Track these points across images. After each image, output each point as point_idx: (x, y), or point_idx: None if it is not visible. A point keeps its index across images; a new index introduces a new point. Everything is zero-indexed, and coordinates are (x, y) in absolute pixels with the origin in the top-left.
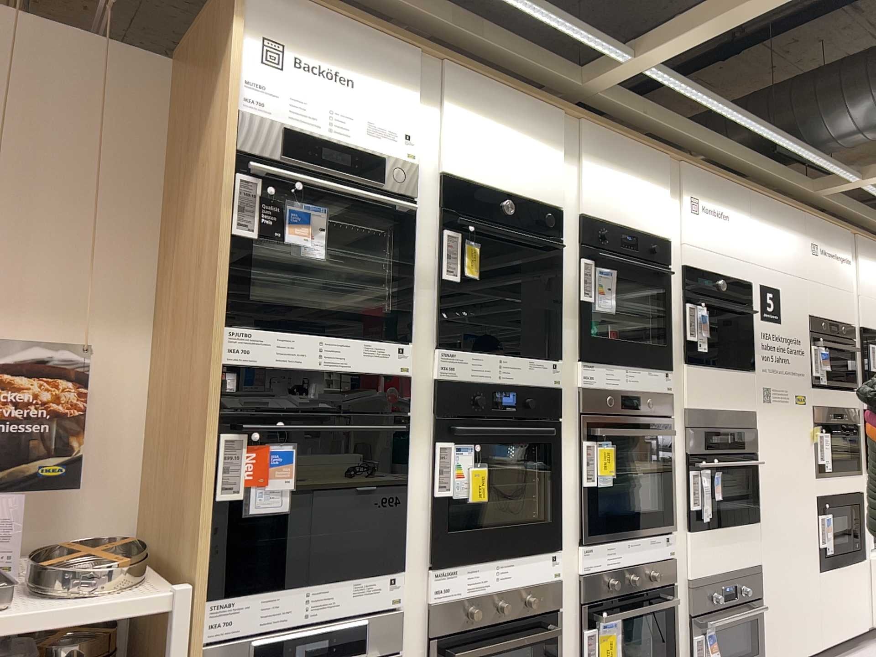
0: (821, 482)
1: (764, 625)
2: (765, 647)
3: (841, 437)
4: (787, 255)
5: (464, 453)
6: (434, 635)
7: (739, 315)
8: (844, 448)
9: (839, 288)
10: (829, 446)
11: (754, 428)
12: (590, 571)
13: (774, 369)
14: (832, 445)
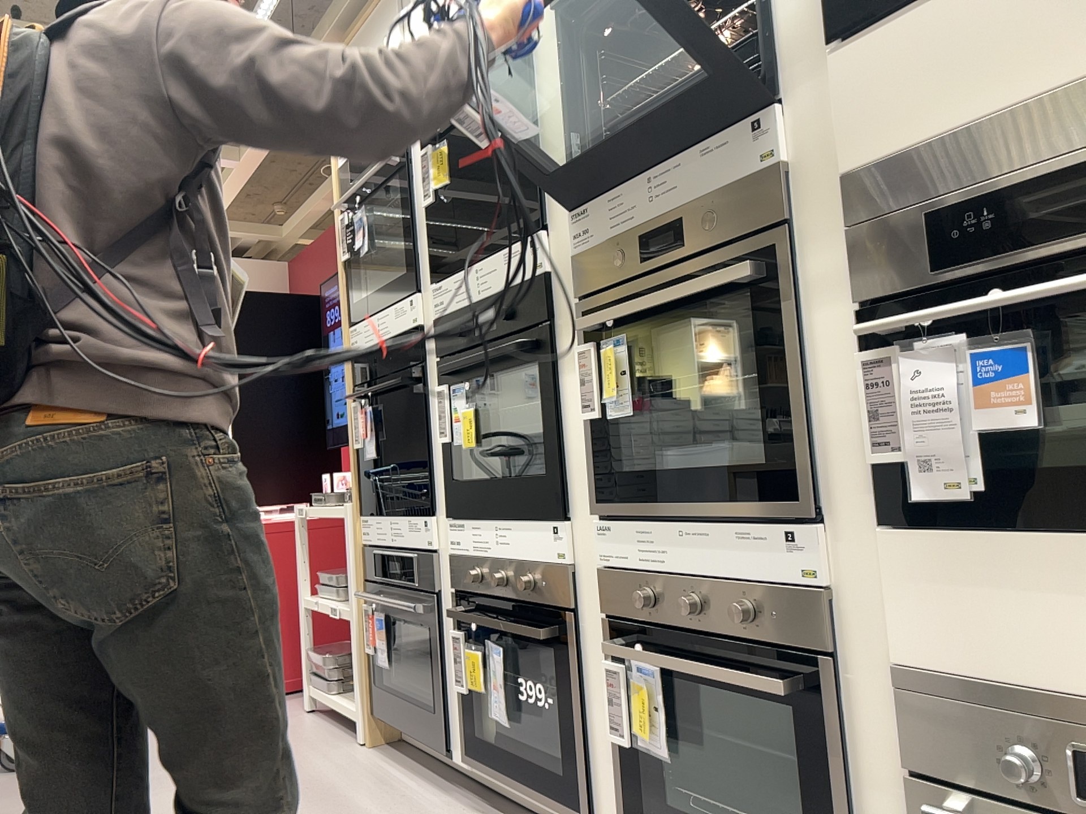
0: None
1: None
2: None
3: None
4: None
5: (456, 393)
6: (455, 589)
7: None
8: None
9: None
10: None
11: None
12: (611, 567)
13: None
14: None
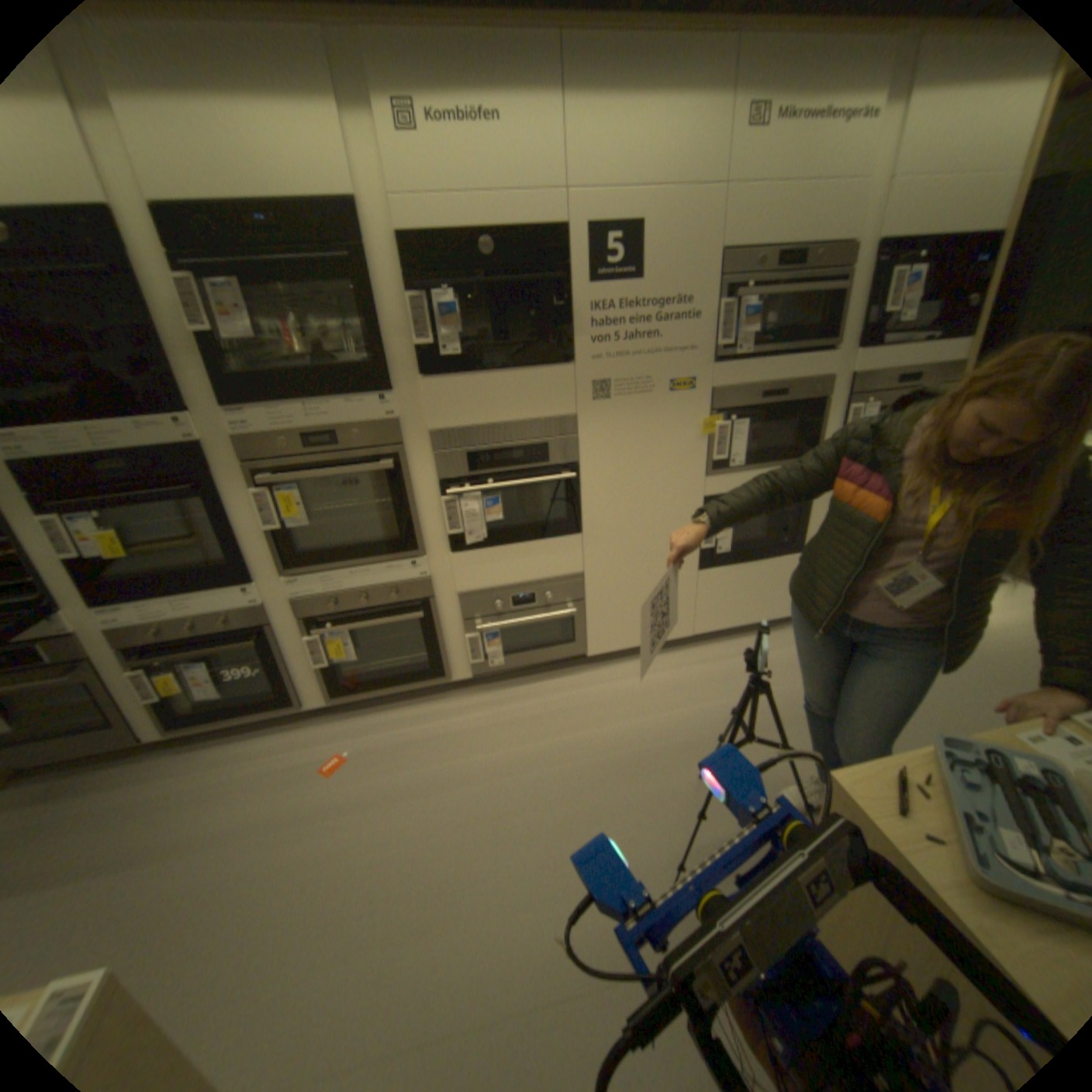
0: (718, 483)
1: (587, 623)
2: (587, 639)
3: (783, 421)
4: (675, 145)
5: (76, 523)
6: (117, 651)
7: (539, 286)
8: (789, 434)
9: (831, 176)
10: (746, 437)
11: (577, 435)
12: (298, 599)
13: (623, 353)
14: (759, 434)
